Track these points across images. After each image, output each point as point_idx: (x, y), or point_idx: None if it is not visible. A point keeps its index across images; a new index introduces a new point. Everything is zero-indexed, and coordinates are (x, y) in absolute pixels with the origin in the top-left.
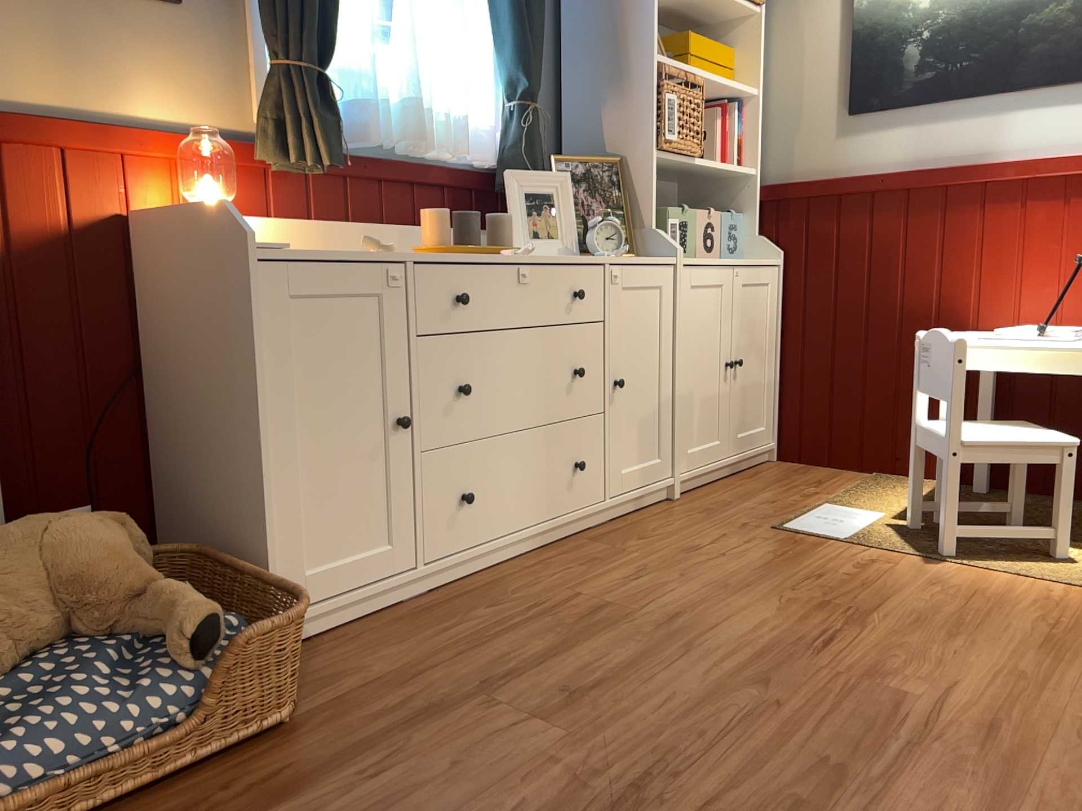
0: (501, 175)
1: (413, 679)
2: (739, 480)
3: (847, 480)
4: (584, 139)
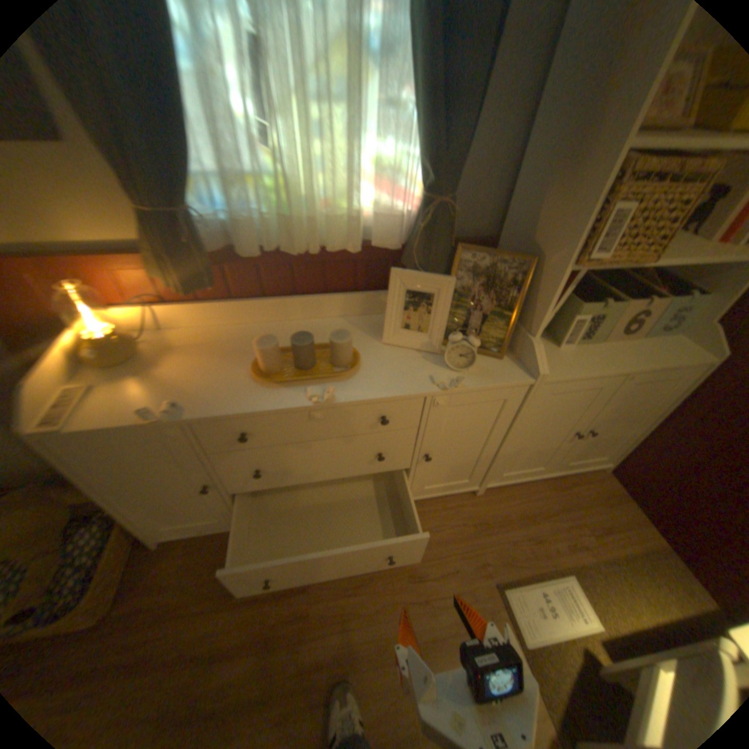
0: (405, 256)
1: (167, 622)
2: (551, 489)
3: (635, 544)
4: (524, 210)
